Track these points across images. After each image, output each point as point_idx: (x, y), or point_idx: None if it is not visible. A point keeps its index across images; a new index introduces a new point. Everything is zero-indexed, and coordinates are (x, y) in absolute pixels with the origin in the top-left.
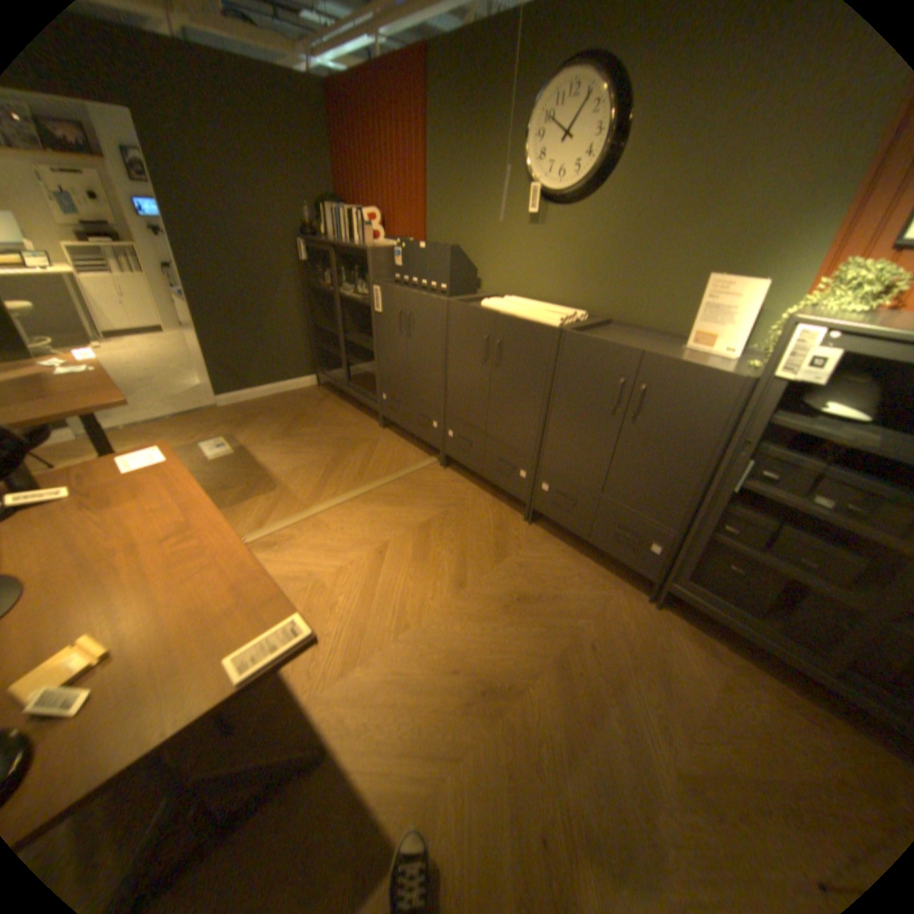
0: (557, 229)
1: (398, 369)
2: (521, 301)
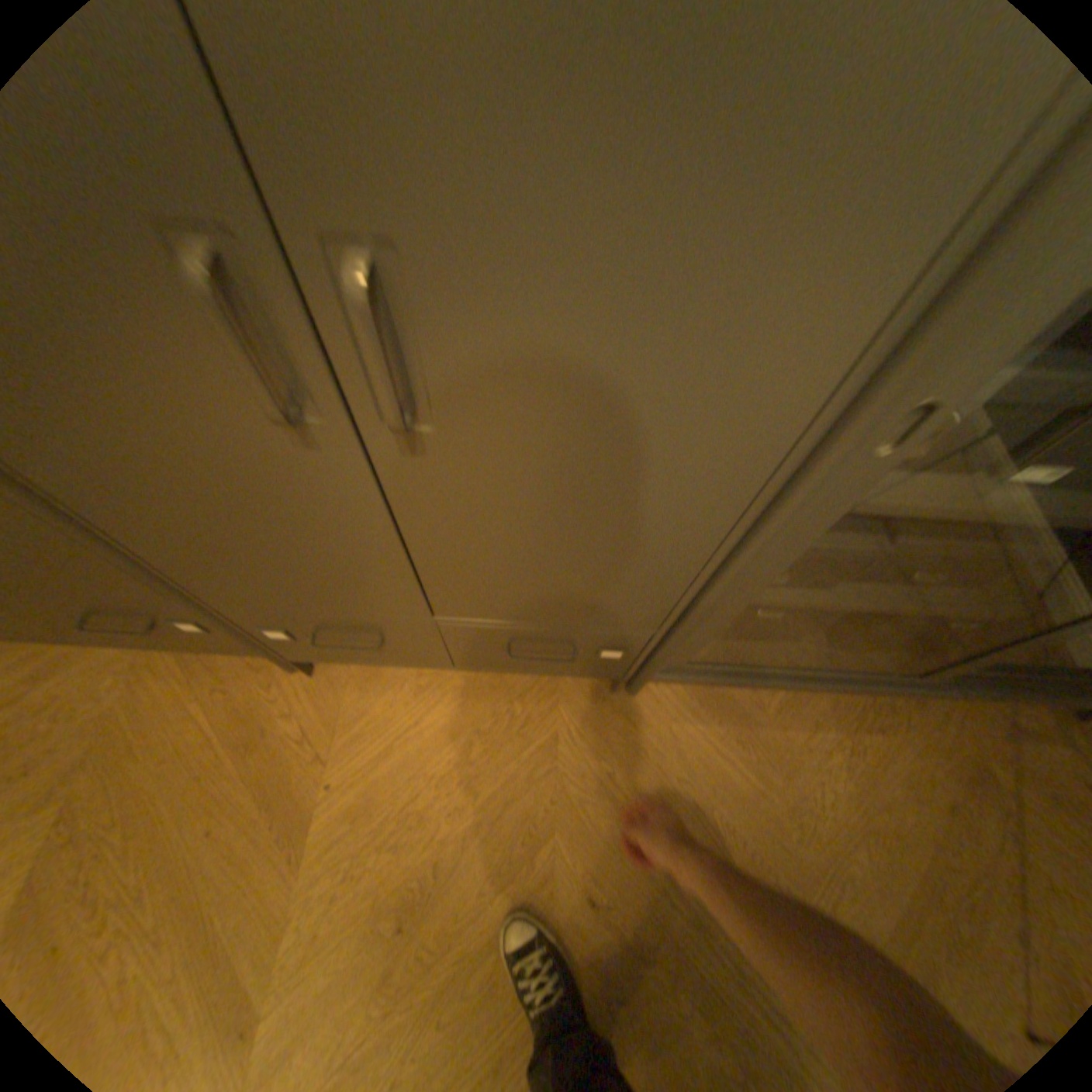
0: None
1: None
2: None
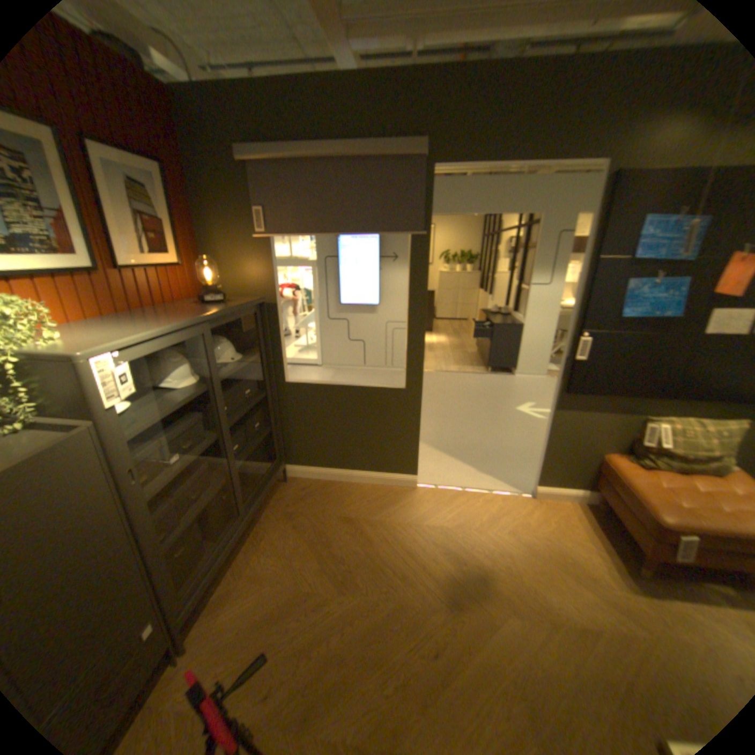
0: None
1: None
2: None
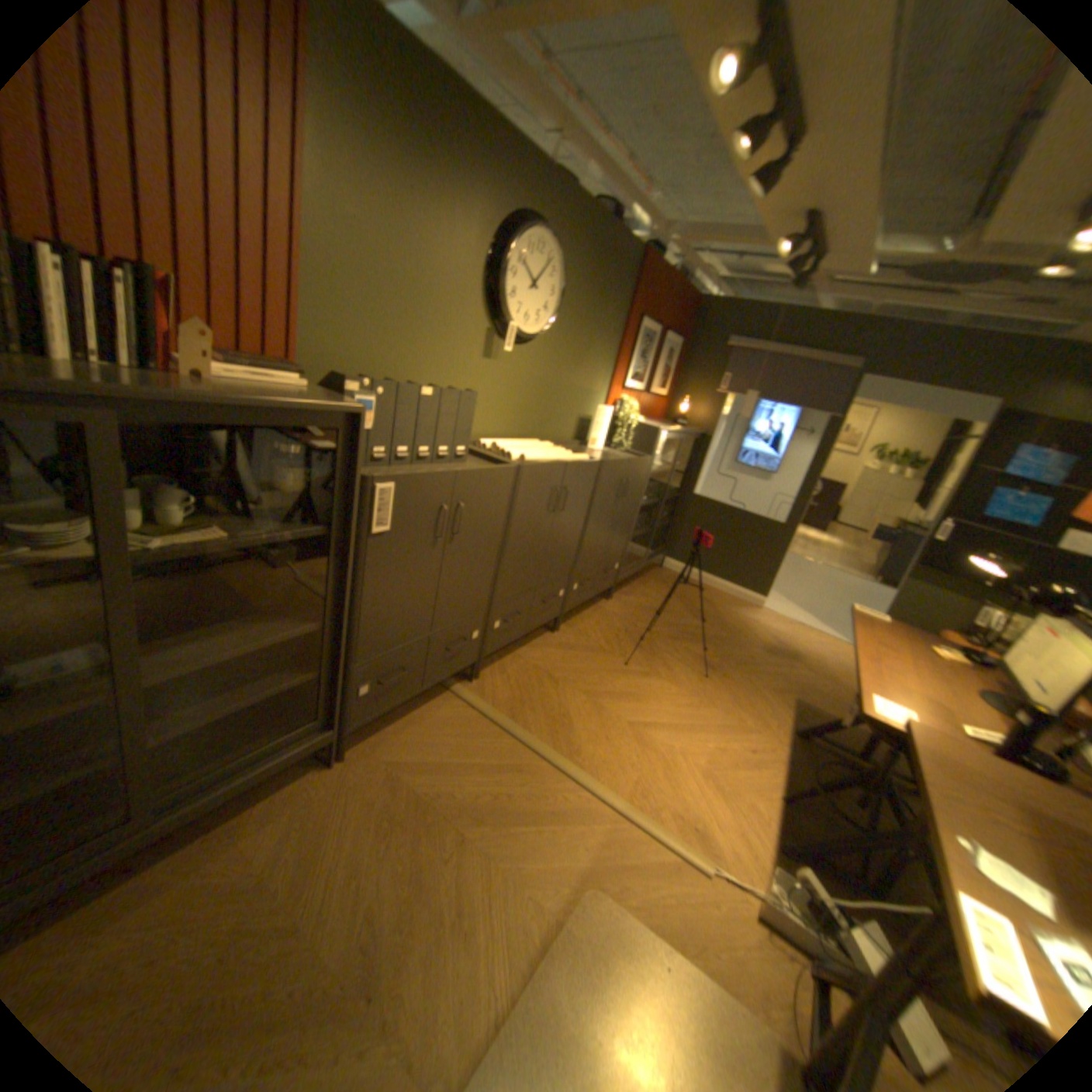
0: (507, 367)
1: (415, 609)
2: (514, 445)
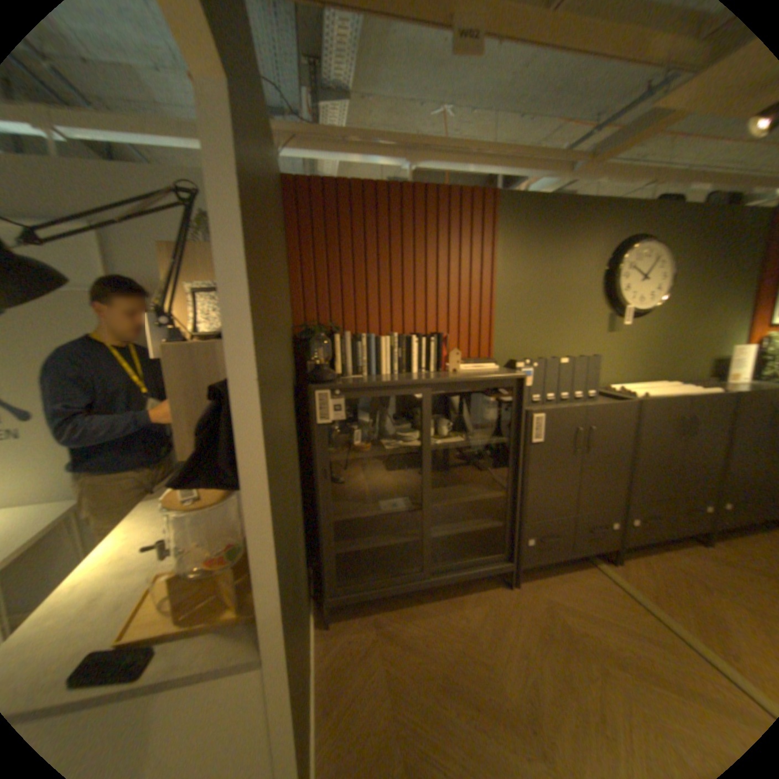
0: (630, 334)
1: (564, 496)
2: (642, 386)
